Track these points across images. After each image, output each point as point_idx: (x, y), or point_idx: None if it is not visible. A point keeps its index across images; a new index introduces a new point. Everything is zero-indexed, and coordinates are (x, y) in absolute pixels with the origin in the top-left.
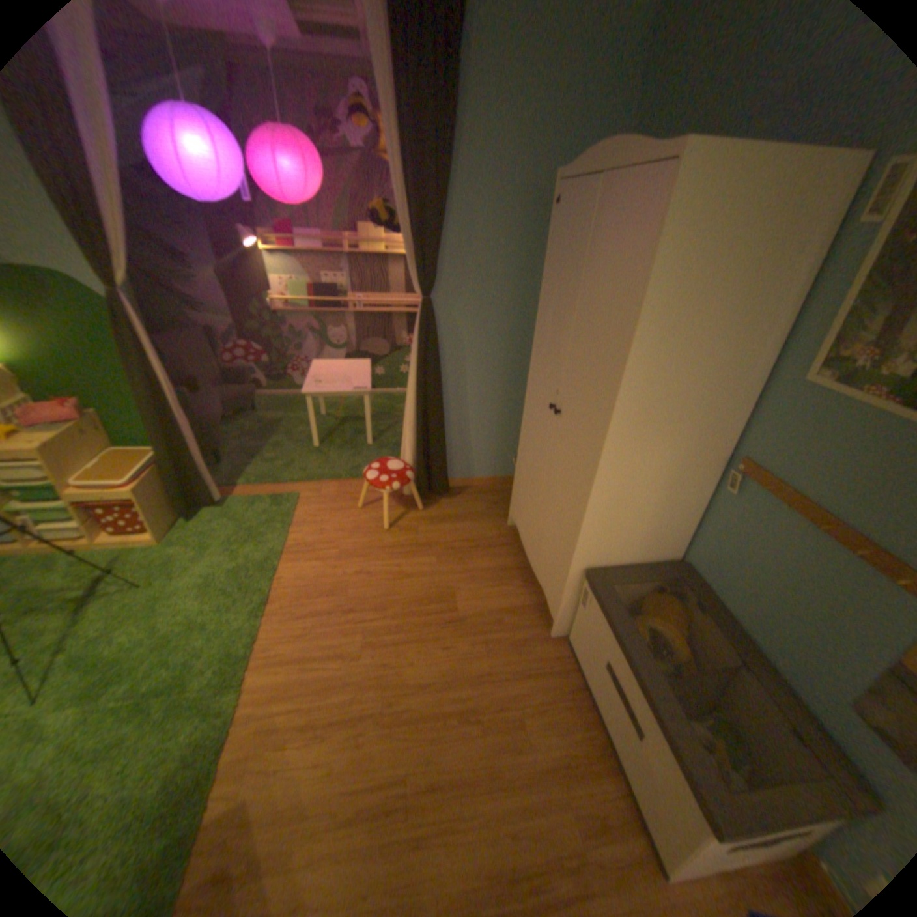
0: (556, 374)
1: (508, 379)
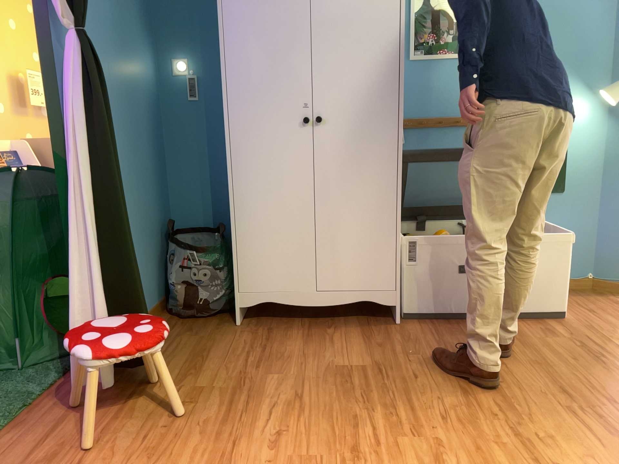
0: (294, 88)
1: (131, 161)
